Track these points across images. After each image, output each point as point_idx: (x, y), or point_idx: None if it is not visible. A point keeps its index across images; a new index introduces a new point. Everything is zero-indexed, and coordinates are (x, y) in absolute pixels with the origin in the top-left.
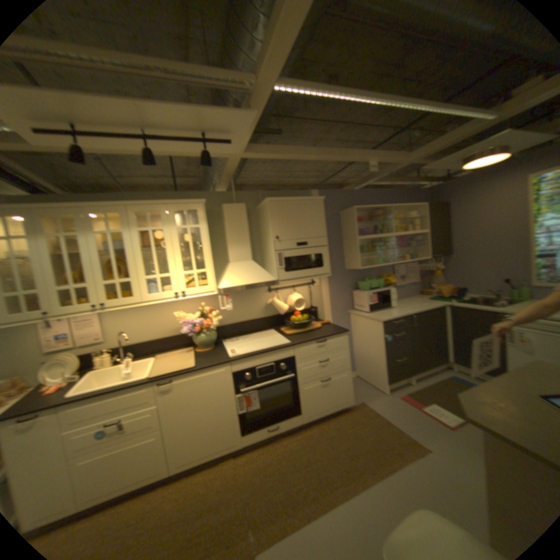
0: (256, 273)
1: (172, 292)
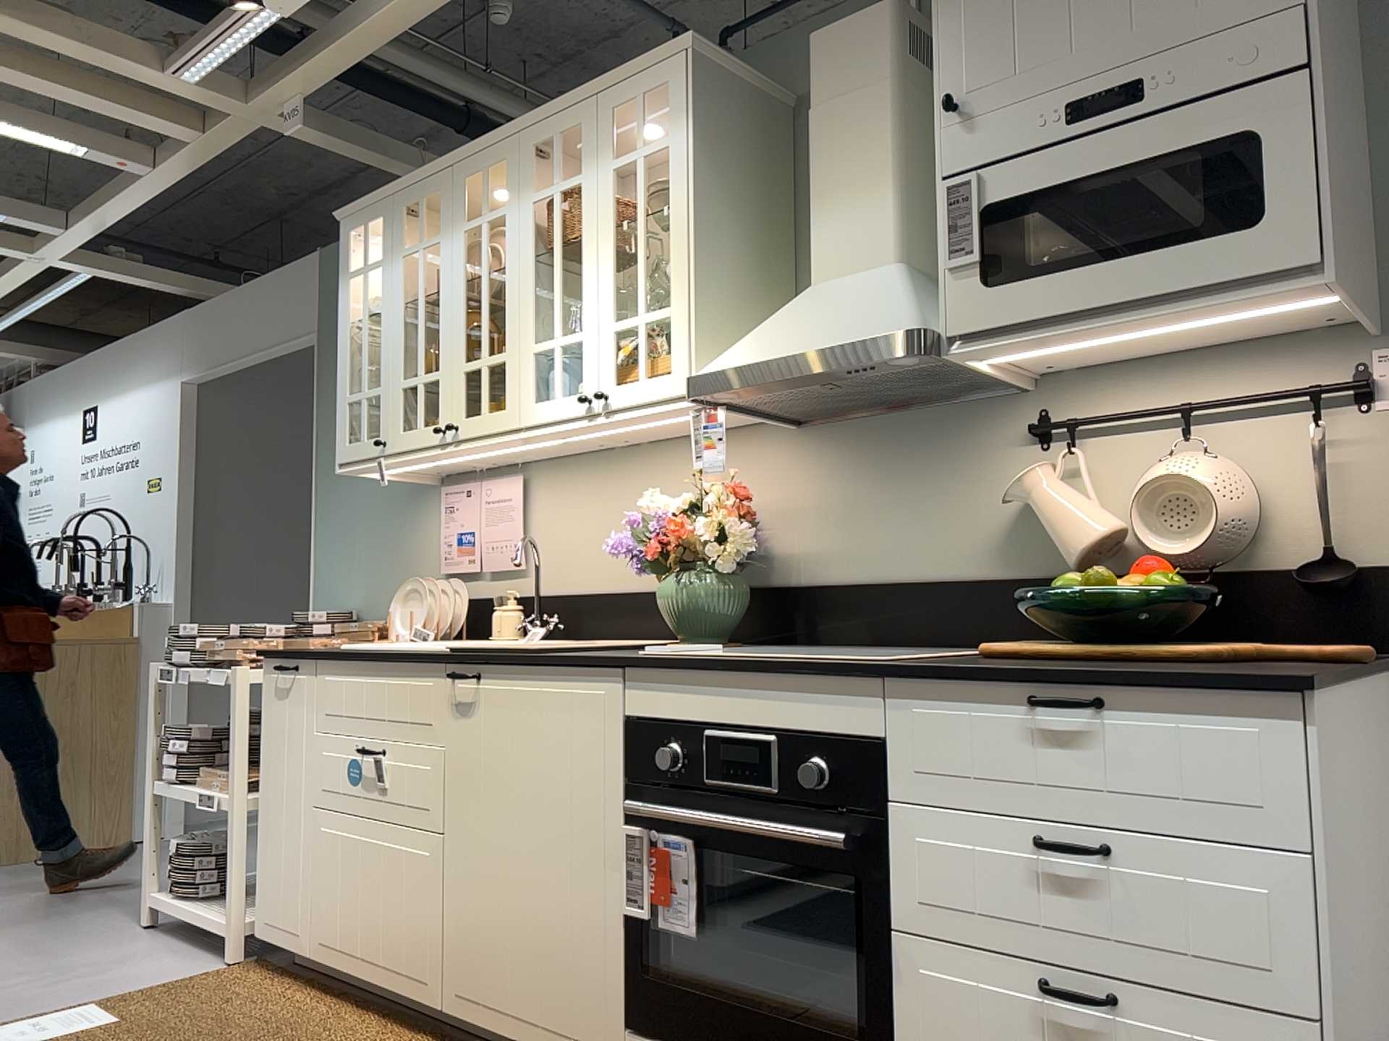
0: (855, 308)
1: (576, 394)
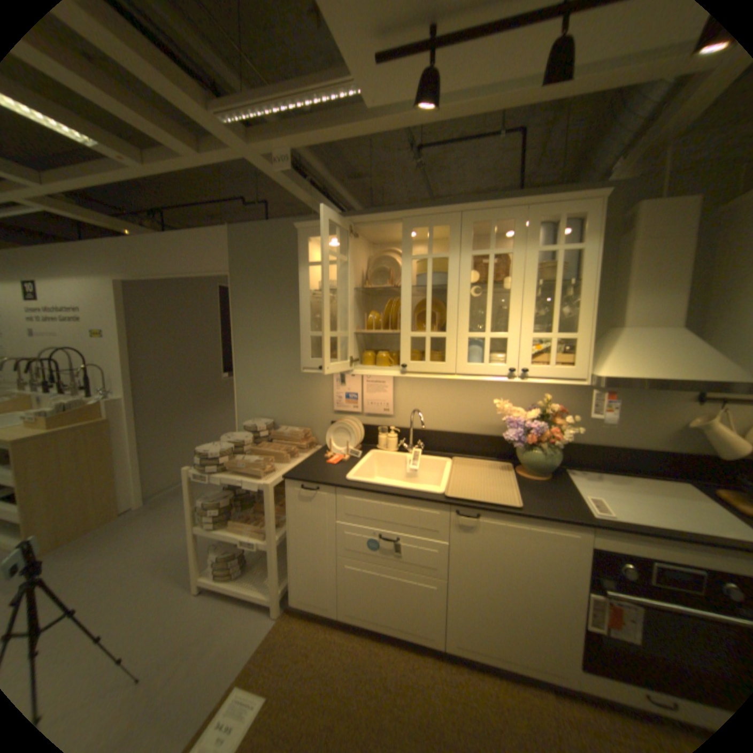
0: (692, 356)
1: (502, 366)
